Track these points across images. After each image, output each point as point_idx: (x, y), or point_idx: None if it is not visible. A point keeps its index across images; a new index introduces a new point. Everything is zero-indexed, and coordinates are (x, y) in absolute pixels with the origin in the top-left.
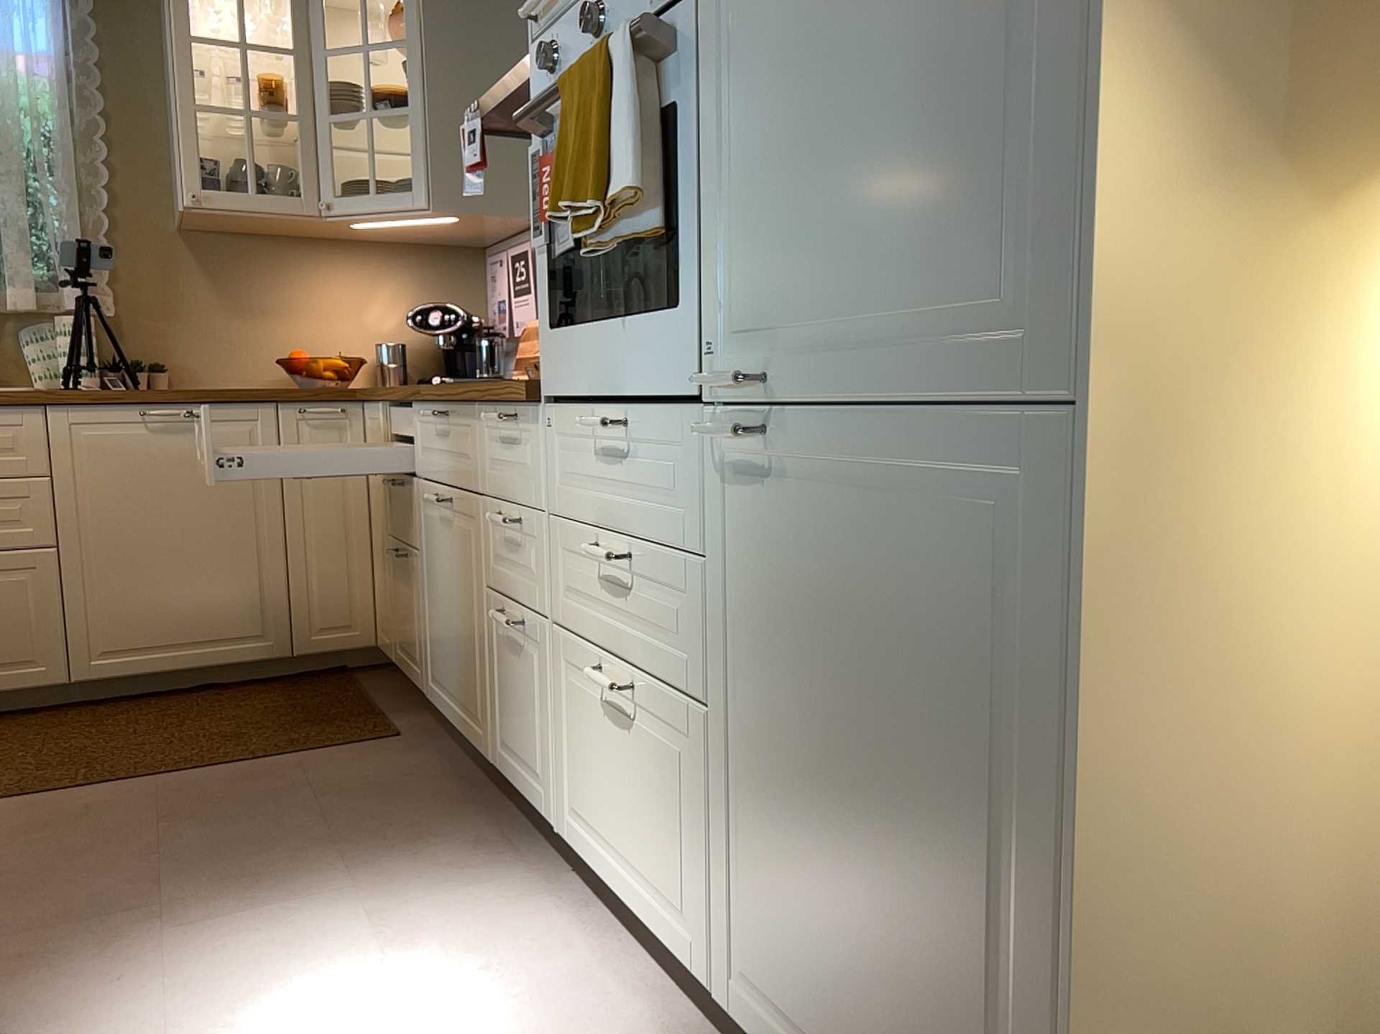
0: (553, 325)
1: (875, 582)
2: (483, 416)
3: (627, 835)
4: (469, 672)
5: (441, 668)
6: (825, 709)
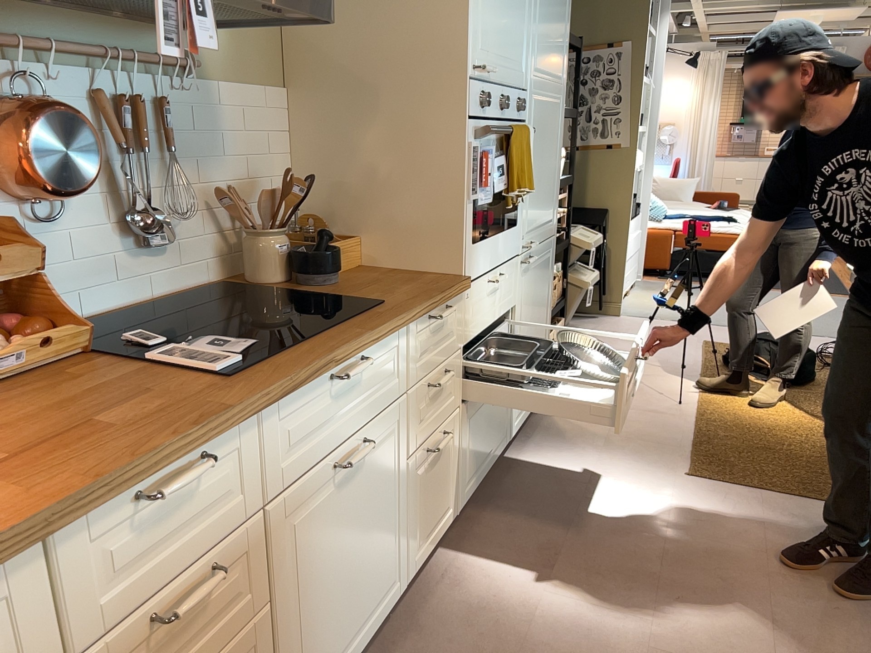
0: (472, 242)
1: (539, 281)
2: (402, 331)
3: (489, 441)
4: (381, 564)
5: (328, 650)
6: (532, 318)
